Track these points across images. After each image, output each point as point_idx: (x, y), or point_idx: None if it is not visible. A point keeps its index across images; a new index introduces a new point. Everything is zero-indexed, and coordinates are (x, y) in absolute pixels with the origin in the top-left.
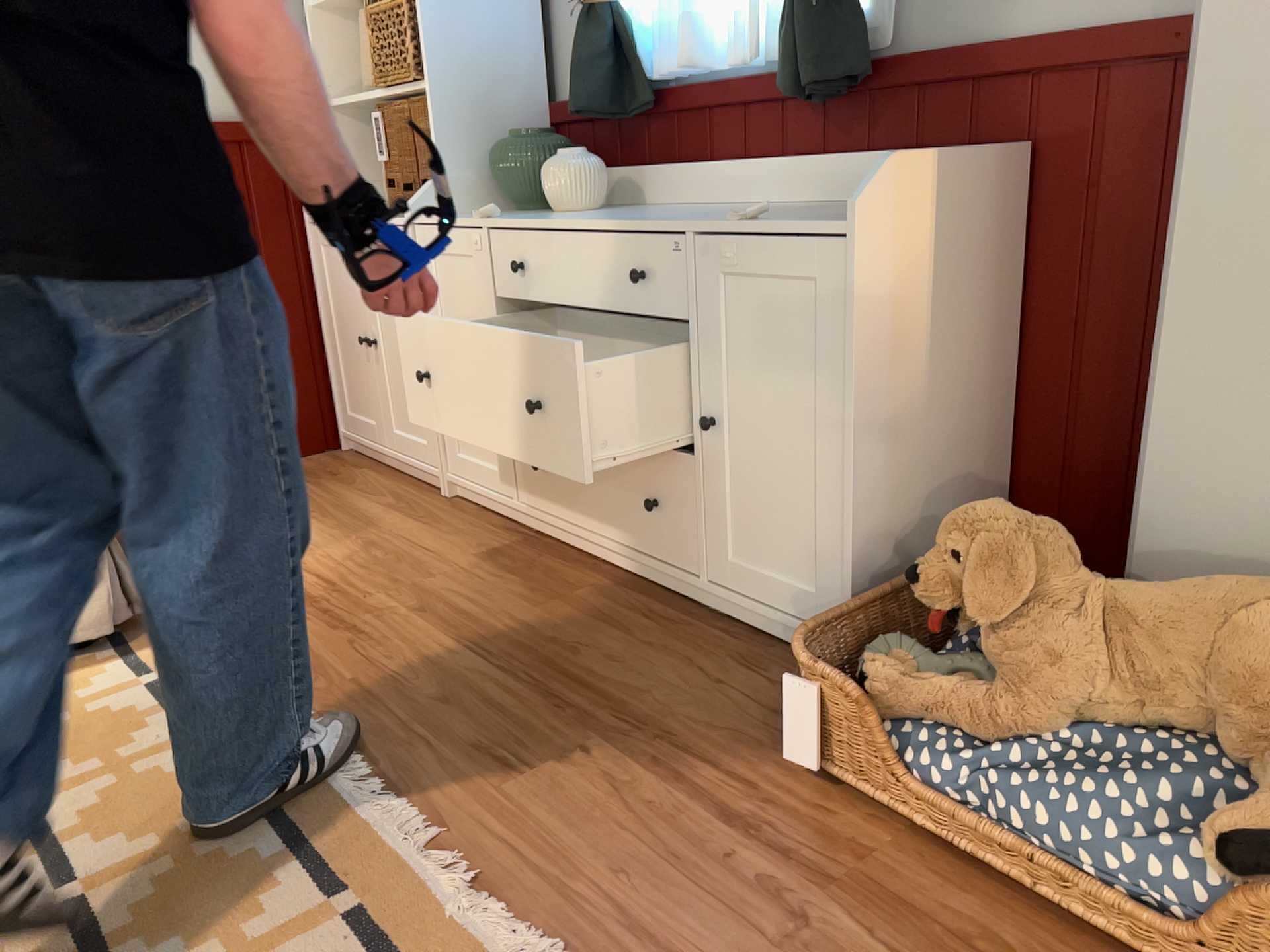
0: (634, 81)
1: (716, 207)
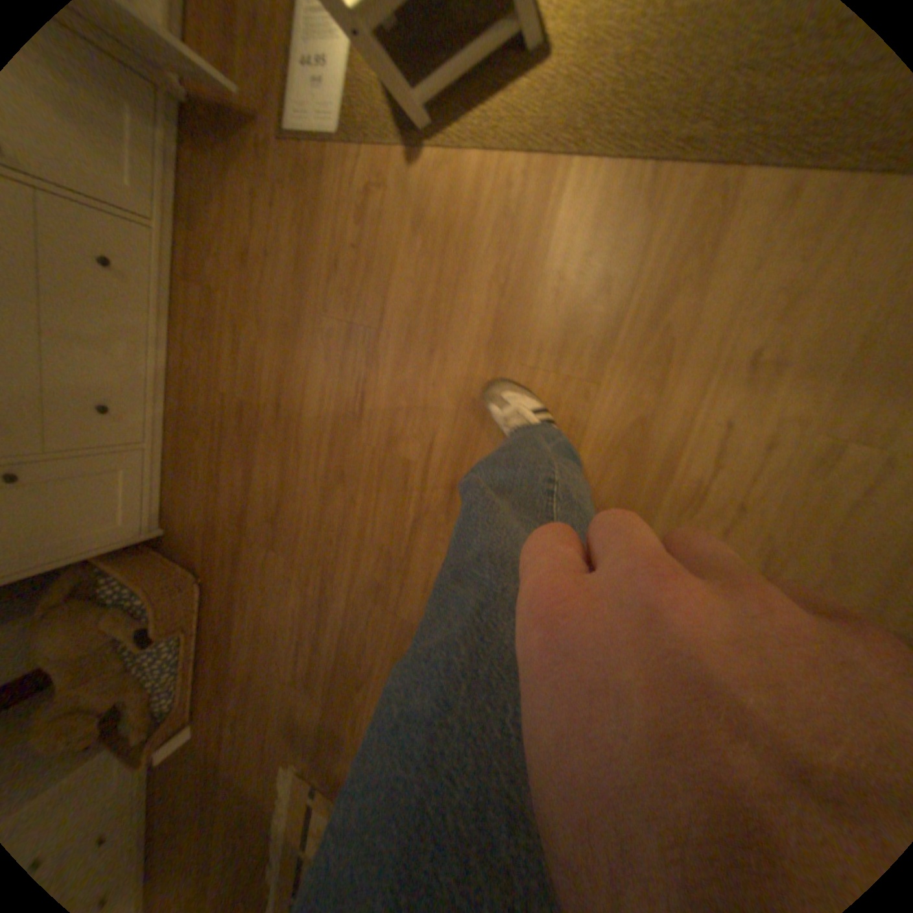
0: None
1: None
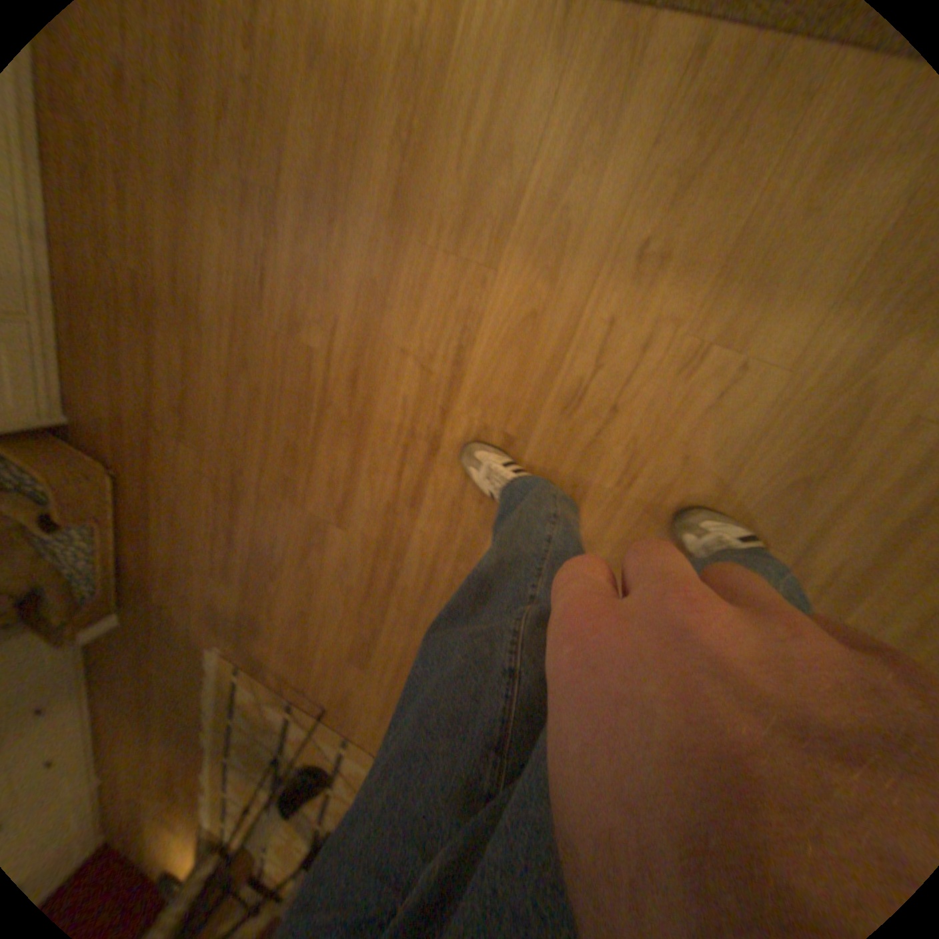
0: None
1: None
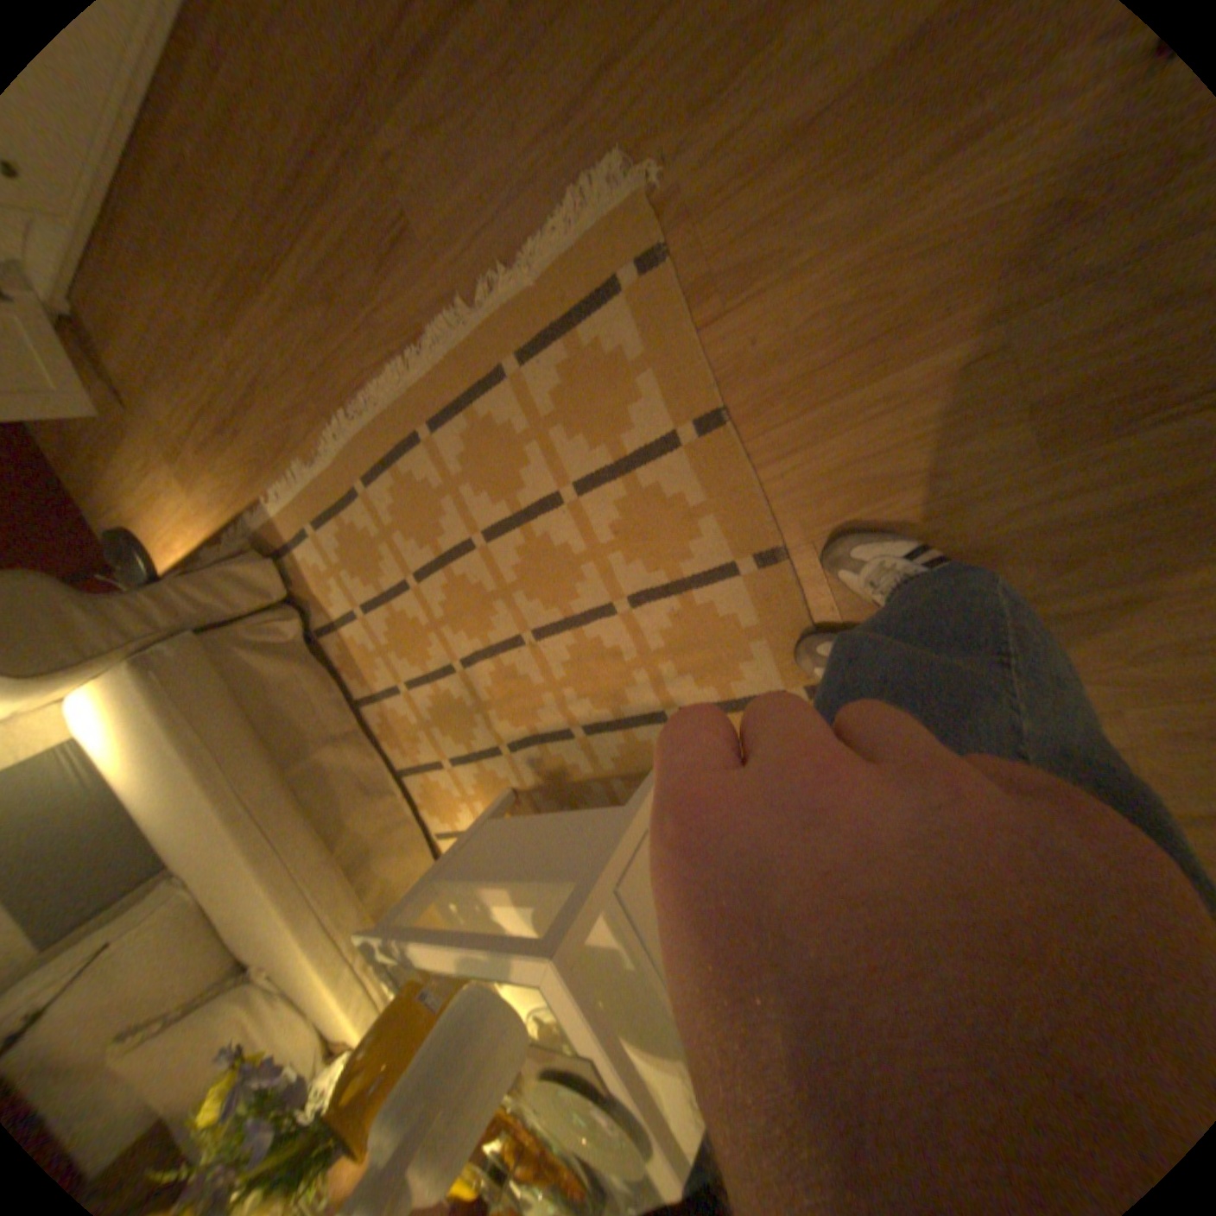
0: None
1: None
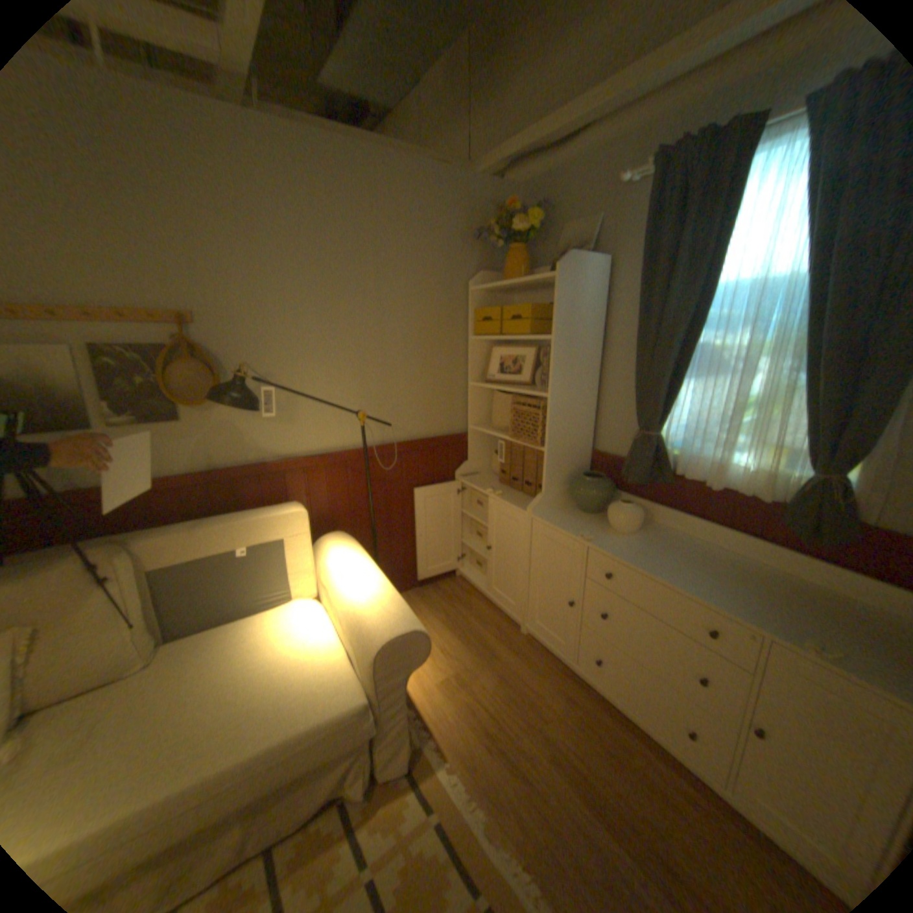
0: (664, 469)
1: (720, 555)
